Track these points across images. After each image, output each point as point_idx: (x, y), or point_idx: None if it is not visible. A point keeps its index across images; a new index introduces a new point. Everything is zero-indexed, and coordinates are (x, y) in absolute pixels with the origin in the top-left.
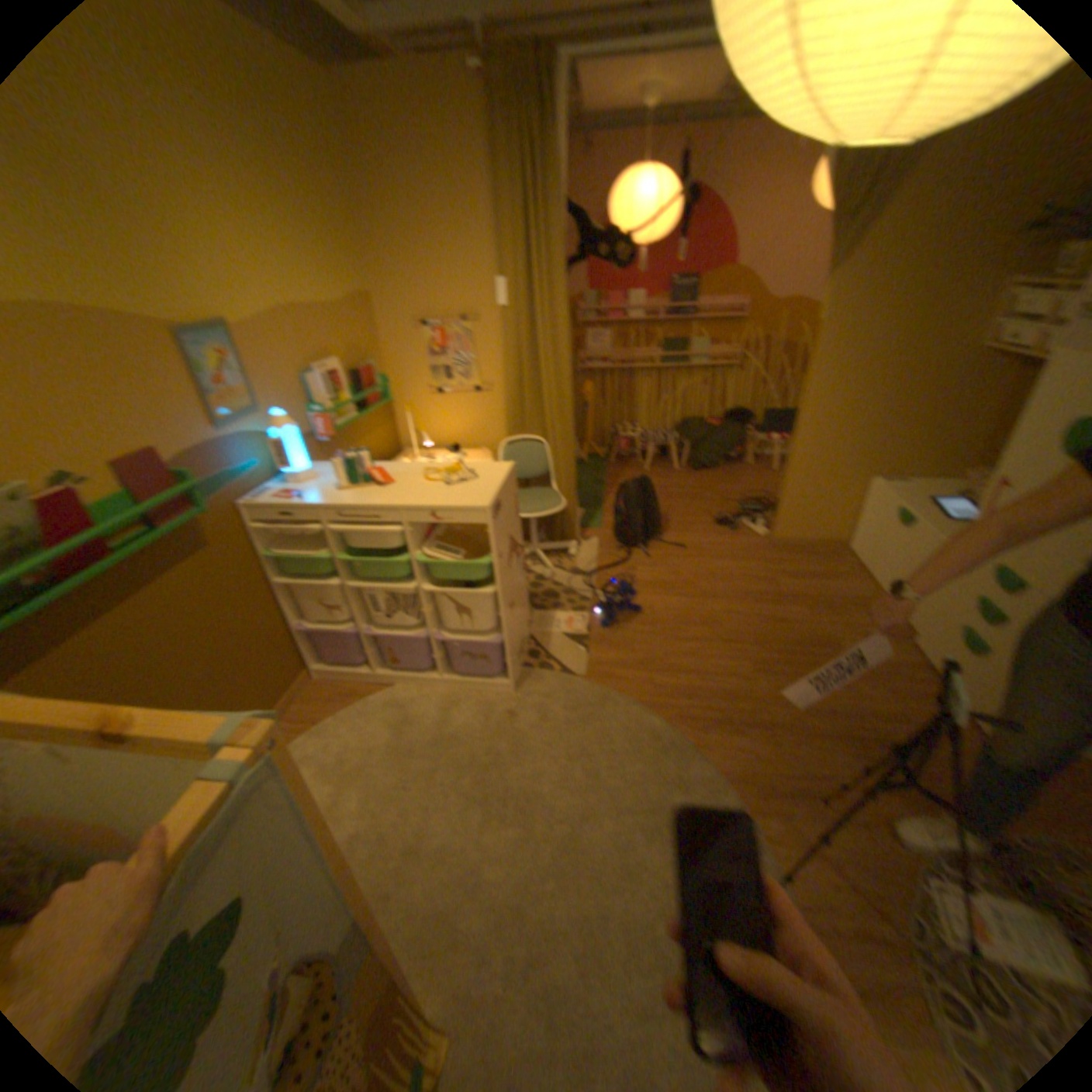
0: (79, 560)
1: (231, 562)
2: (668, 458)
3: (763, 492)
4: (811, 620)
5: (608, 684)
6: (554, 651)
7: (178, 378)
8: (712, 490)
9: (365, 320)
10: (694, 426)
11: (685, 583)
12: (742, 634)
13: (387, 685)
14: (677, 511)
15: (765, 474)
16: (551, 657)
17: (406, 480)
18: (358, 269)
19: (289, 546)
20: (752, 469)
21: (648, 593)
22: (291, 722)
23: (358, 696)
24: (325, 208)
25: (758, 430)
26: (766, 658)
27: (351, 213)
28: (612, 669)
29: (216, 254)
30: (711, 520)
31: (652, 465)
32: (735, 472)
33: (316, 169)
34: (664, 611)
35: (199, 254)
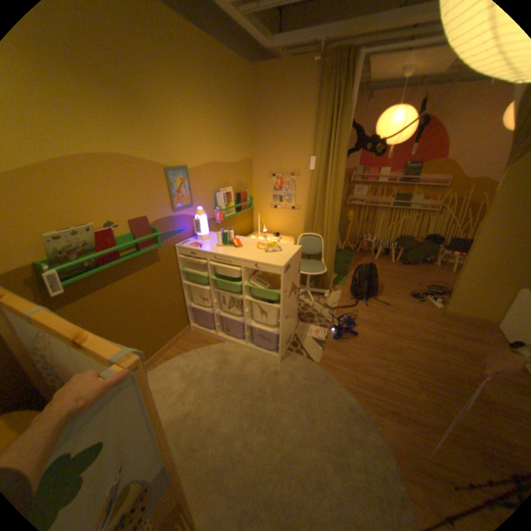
0: (105, 258)
1: (166, 270)
2: (389, 255)
3: (444, 282)
4: (464, 366)
5: (330, 371)
6: (305, 345)
7: (161, 188)
8: (412, 276)
9: (247, 171)
10: (407, 240)
11: (386, 325)
12: (416, 363)
13: (221, 341)
14: (389, 284)
15: (447, 273)
16: (303, 348)
17: (247, 246)
18: (248, 148)
19: (191, 267)
20: (439, 269)
21: (363, 325)
22: (176, 347)
23: (207, 343)
24: (238, 121)
25: (447, 248)
26: (429, 381)
27: (249, 124)
28: (334, 363)
29: (187, 138)
30: (409, 293)
31: (379, 257)
32: (428, 268)
33: (237, 104)
34: (370, 338)
35: (181, 137)
